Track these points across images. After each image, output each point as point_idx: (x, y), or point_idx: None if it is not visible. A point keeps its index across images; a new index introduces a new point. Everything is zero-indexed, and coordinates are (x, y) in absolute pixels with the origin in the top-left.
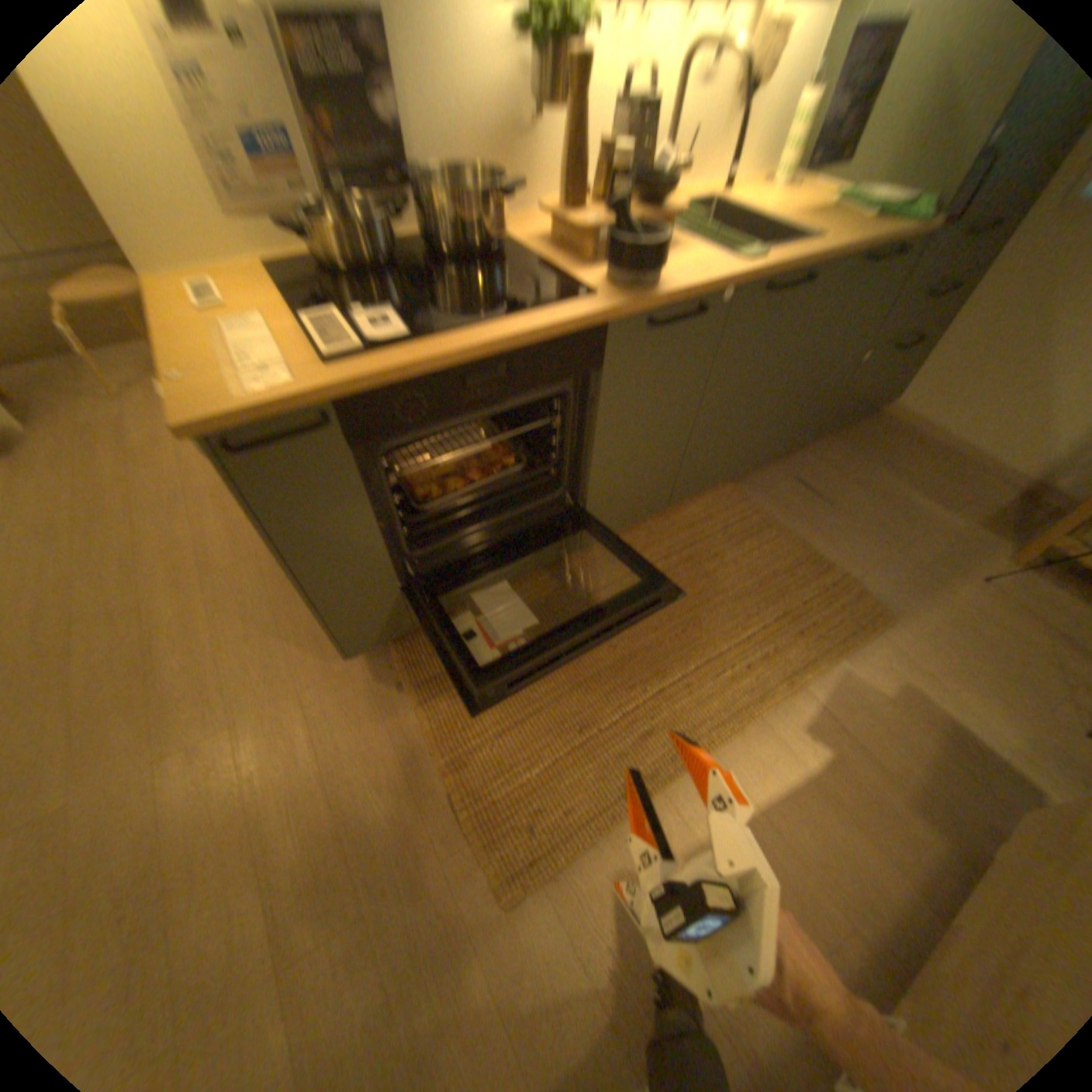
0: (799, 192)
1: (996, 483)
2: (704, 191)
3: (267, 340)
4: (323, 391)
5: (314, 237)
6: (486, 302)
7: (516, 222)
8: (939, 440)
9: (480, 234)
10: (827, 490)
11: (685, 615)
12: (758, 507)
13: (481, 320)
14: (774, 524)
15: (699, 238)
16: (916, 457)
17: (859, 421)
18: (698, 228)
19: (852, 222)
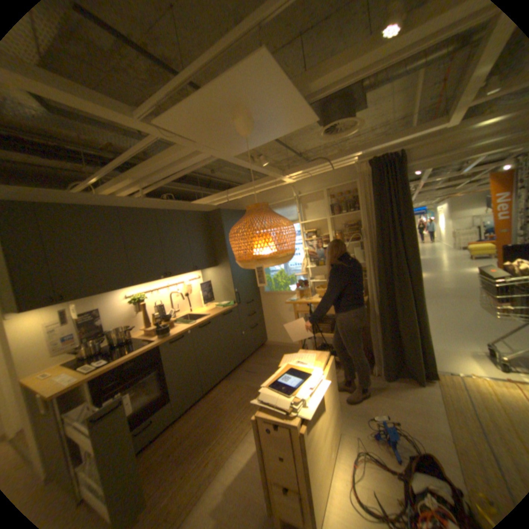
0: (207, 308)
1: (296, 350)
2: (185, 314)
3: (68, 377)
4: (86, 380)
5: (78, 355)
6: (126, 352)
7: (134, 335)
8: (281, 346)
9: (124, 341)
10: (254, 371)
11: (214, 424)
12: (234, 384)
13: (125, 355)
14: (239, 386)
15: (181, 324)
16: (276, 352)
17: (260, 350)
18: (182, 322)
19: (217, 310)
